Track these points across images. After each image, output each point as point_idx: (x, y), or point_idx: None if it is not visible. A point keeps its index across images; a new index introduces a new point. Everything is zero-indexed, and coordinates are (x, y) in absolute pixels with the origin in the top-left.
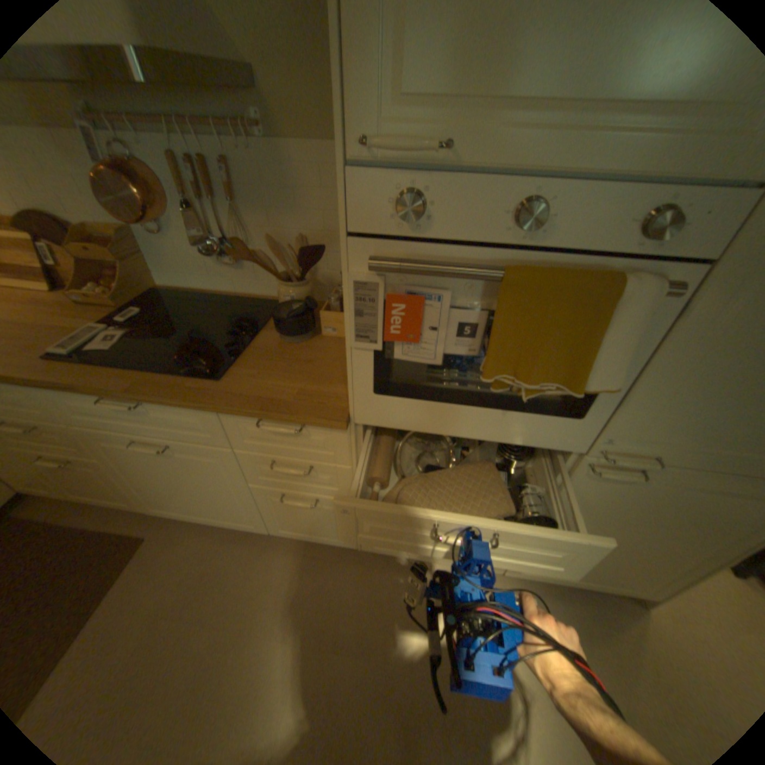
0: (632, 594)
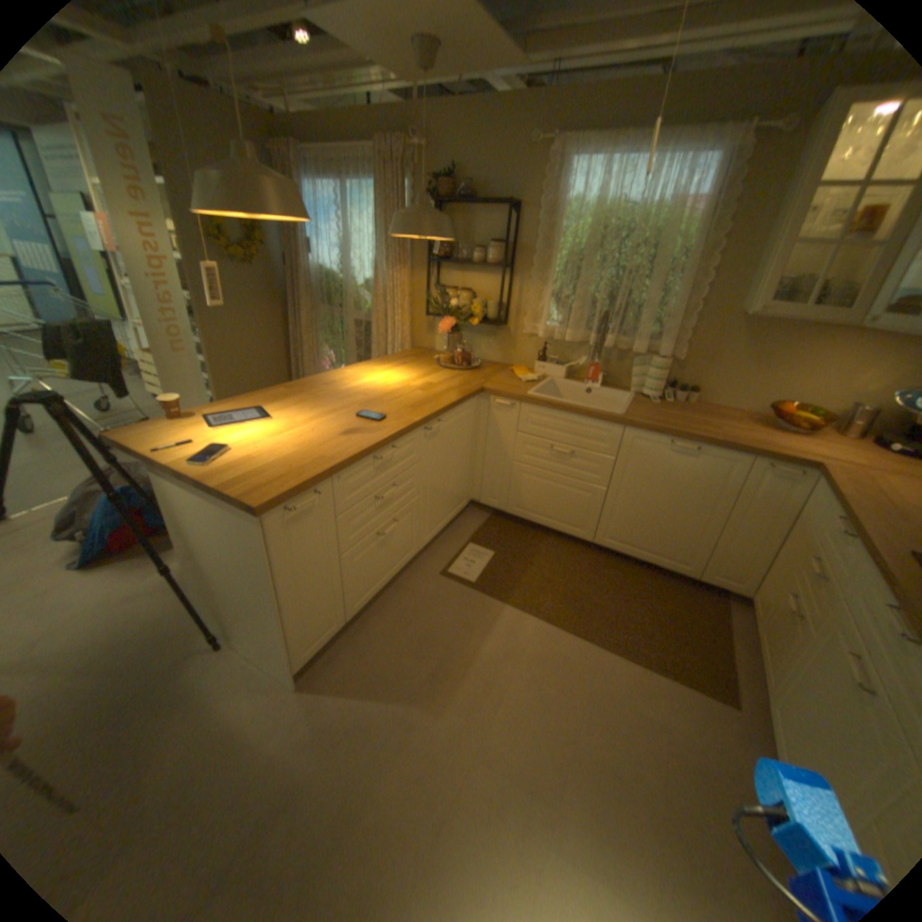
0: None
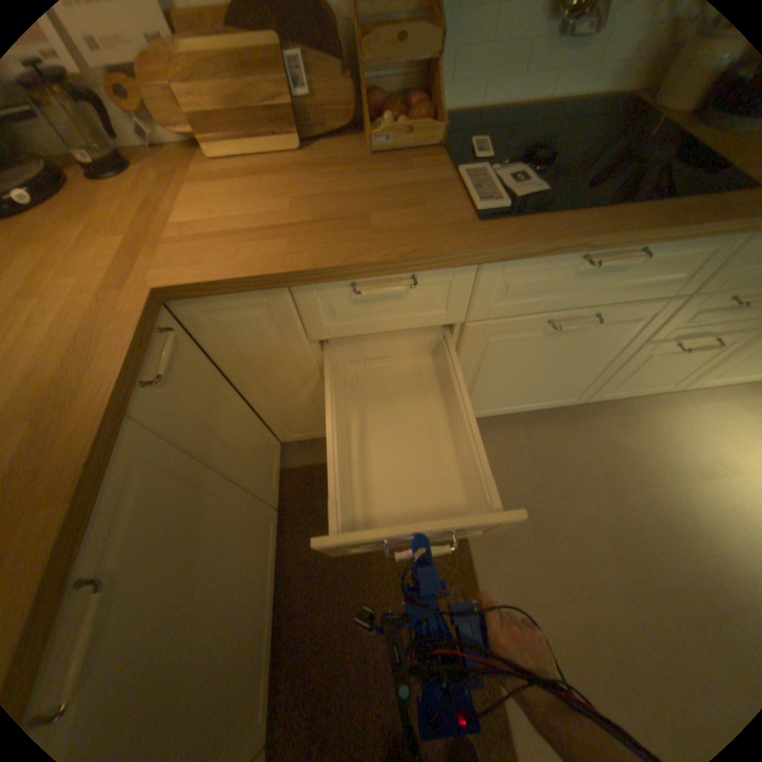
0: None
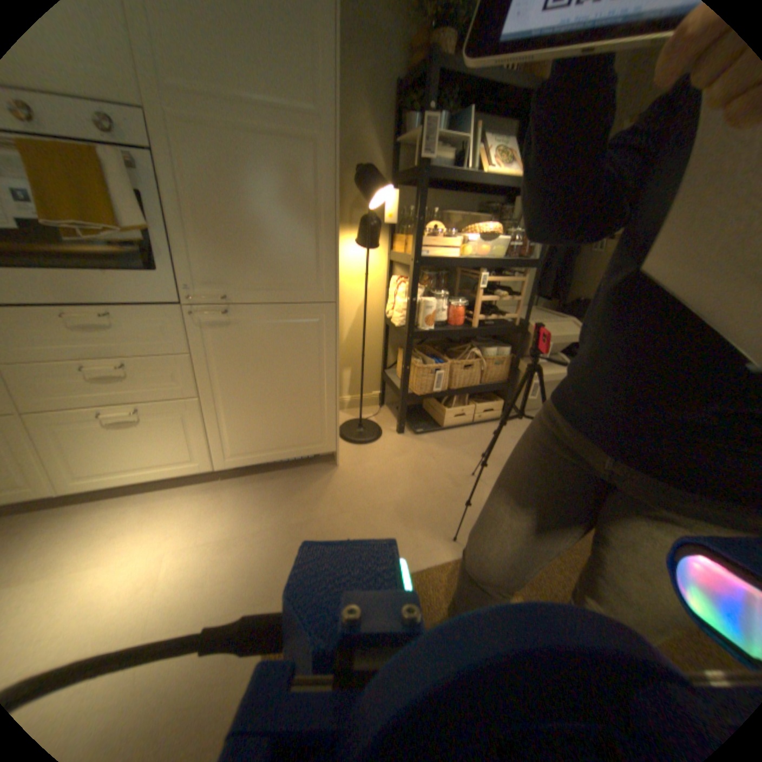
0: (313, 451)
